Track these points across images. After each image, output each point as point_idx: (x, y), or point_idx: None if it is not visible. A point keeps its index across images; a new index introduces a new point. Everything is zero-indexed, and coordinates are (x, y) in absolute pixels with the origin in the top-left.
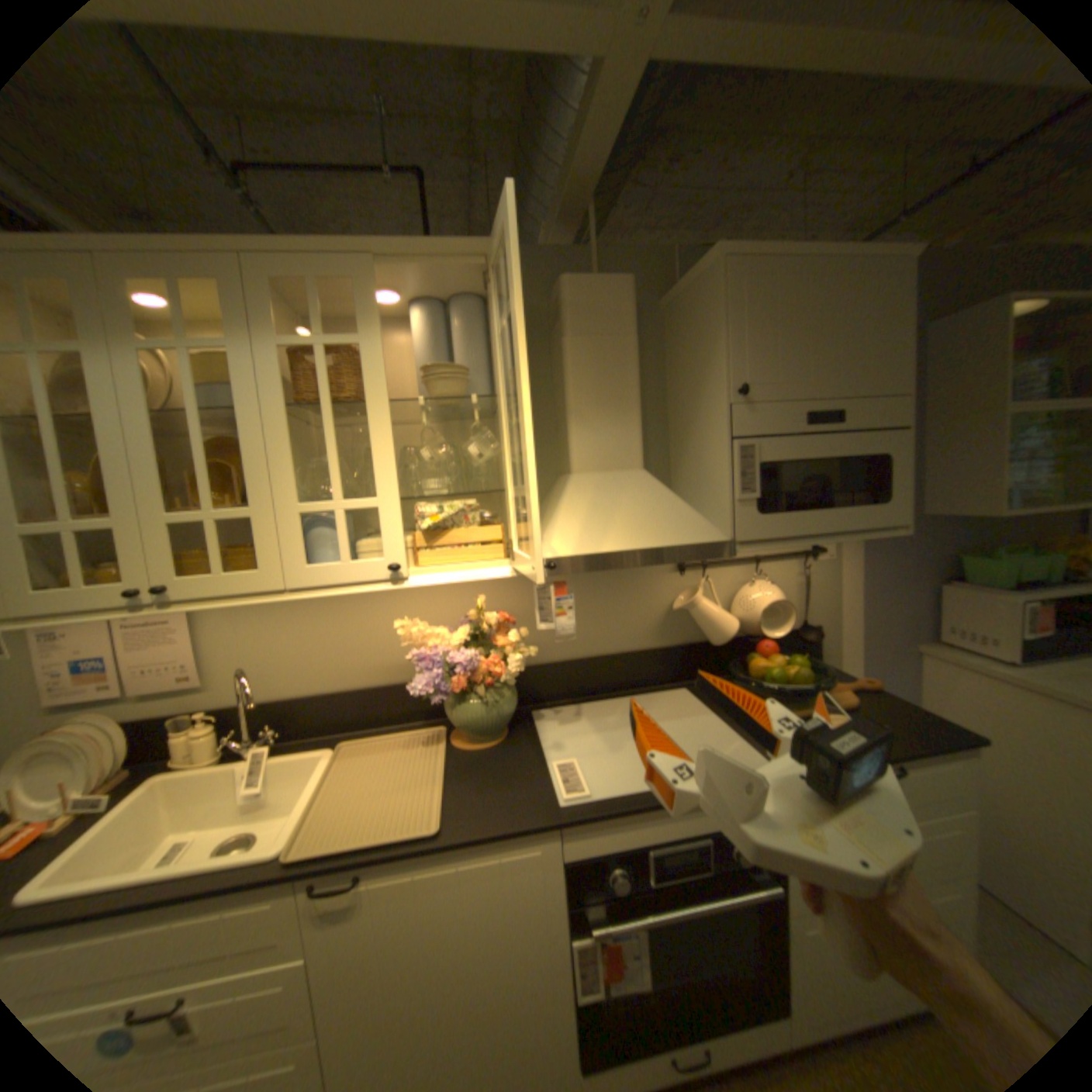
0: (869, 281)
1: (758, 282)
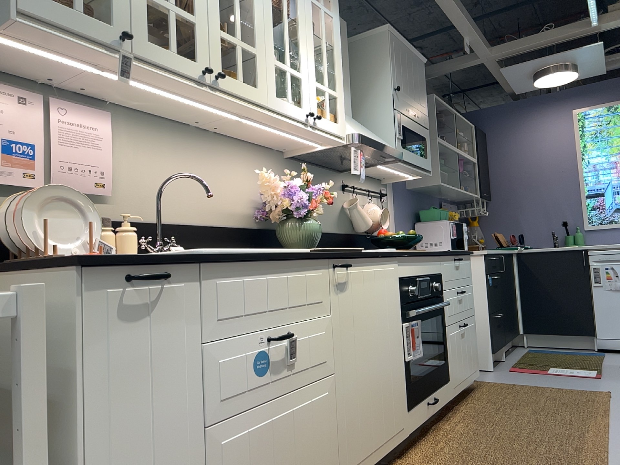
0: (418, 66)
1: (397, 48)
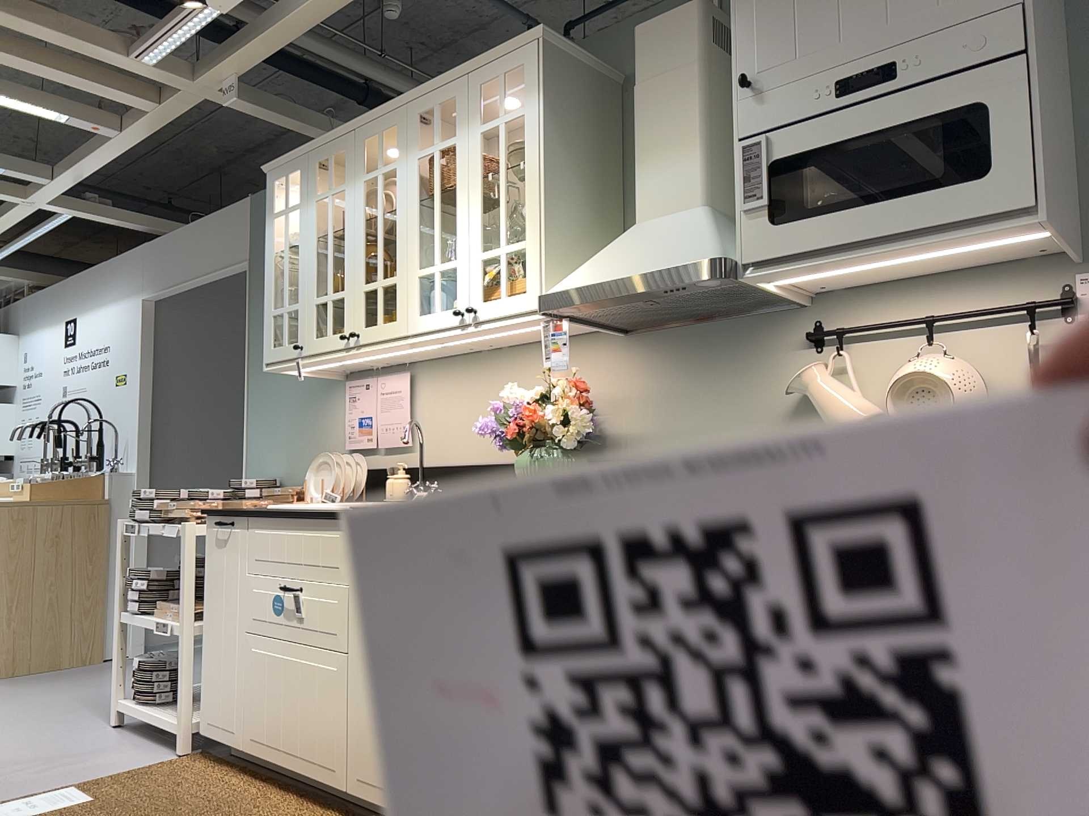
0: None
1: None
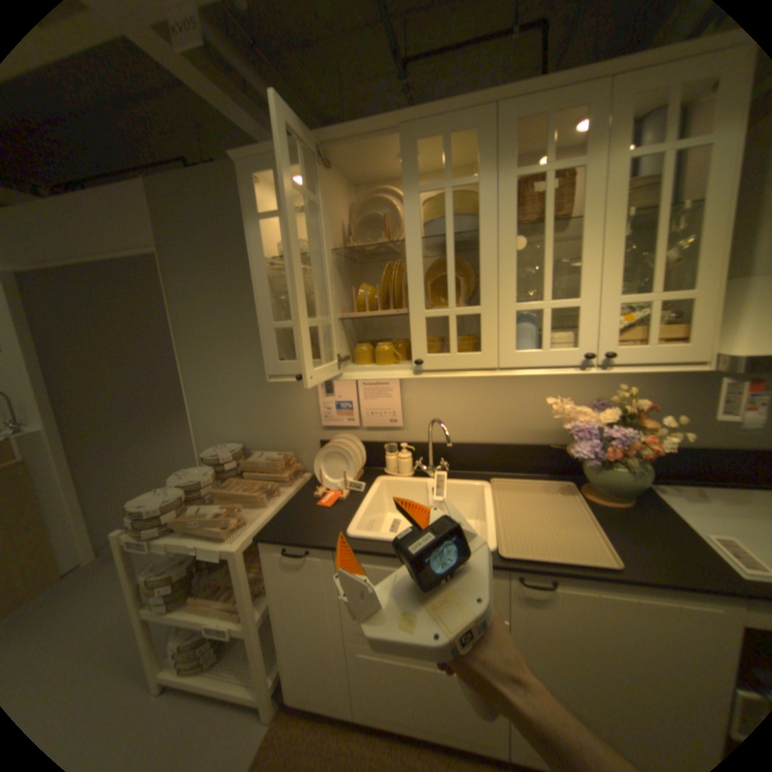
0: None
1: None
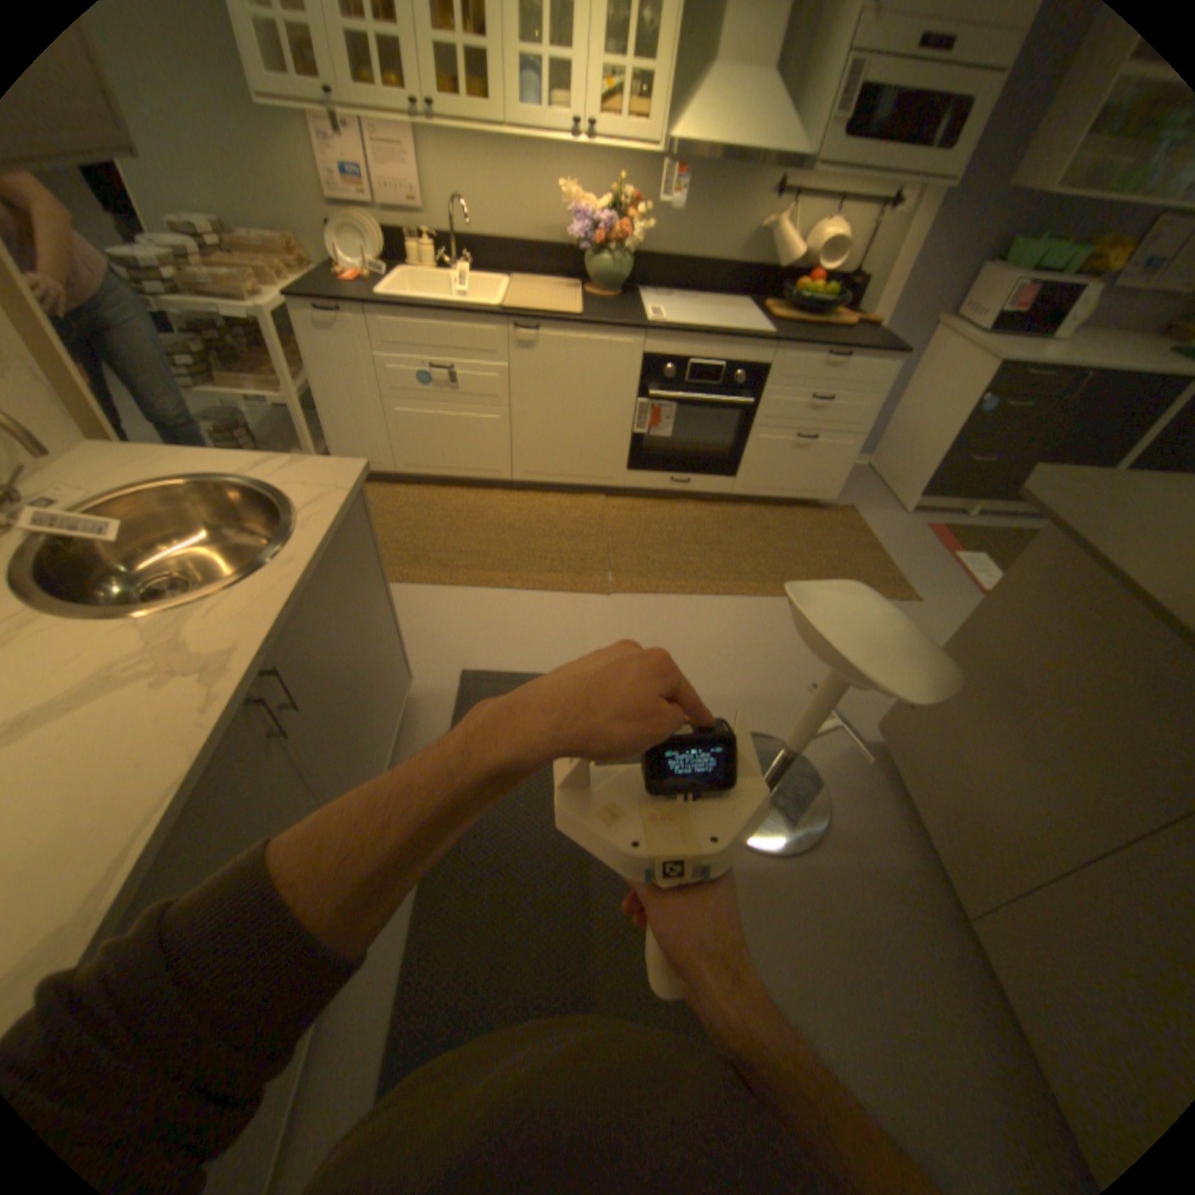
0: None
1: None
